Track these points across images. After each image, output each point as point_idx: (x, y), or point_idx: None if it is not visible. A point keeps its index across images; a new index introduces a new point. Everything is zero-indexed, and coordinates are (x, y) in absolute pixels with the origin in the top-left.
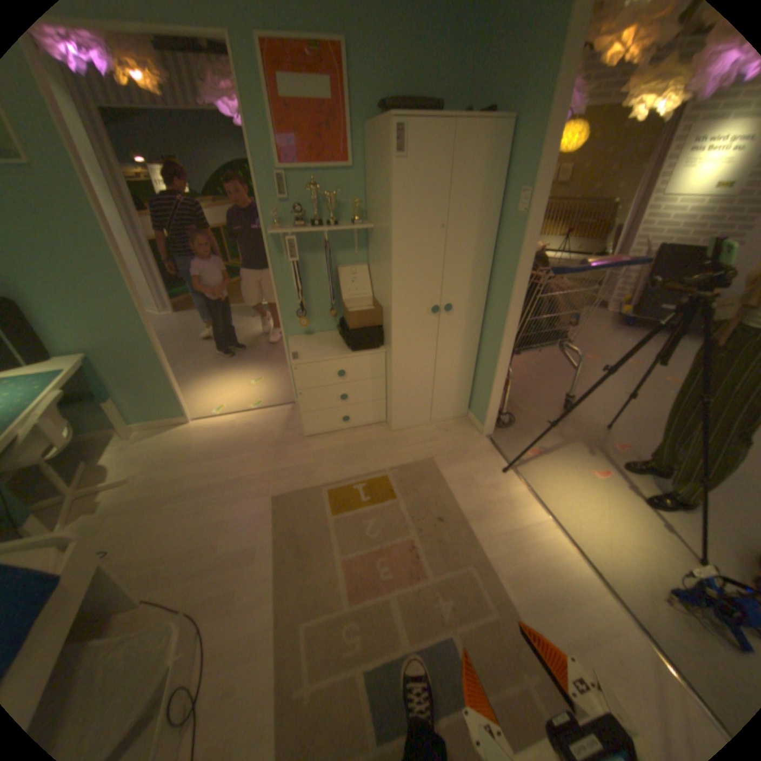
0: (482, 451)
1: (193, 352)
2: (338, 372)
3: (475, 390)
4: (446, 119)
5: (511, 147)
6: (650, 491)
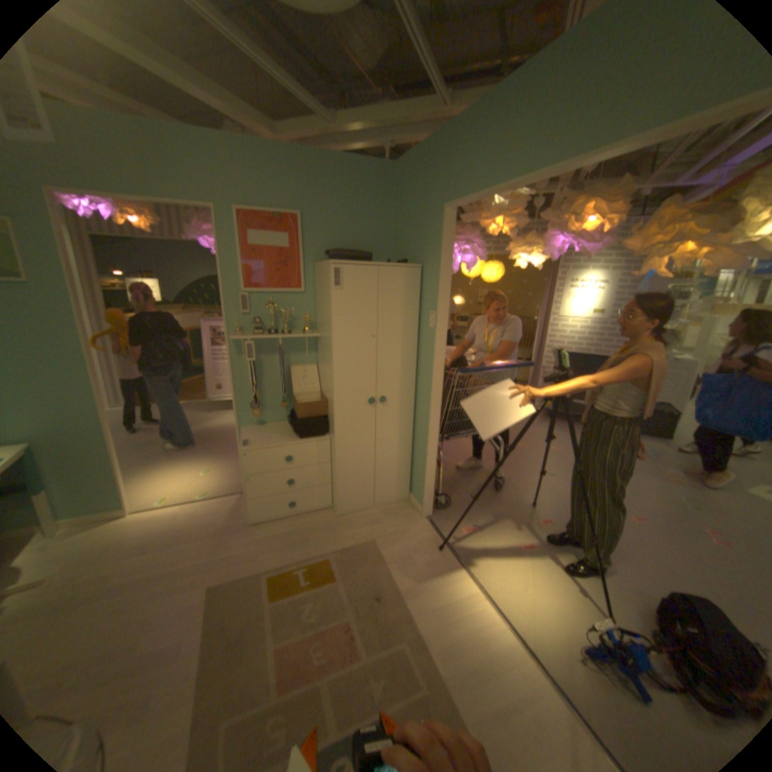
0: (421, 531)
1: (141, 445)
2: (286, 458)
3: (414, 473)
4: (371, 266)
5: (421, 285)
6: (568, 560)
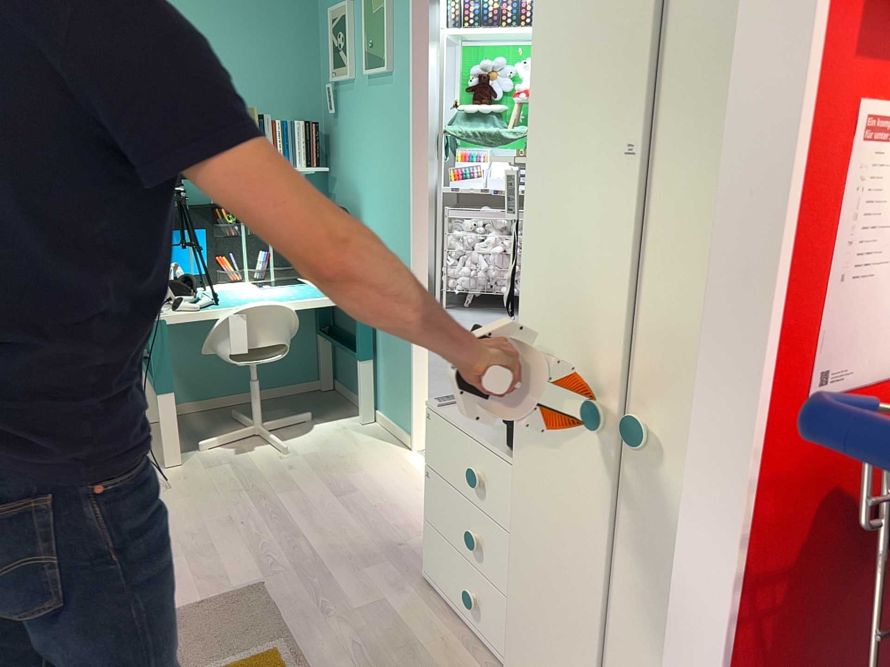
0: None
1: None
2: (469, 473)
3: None
4: None
5: None
6: None
